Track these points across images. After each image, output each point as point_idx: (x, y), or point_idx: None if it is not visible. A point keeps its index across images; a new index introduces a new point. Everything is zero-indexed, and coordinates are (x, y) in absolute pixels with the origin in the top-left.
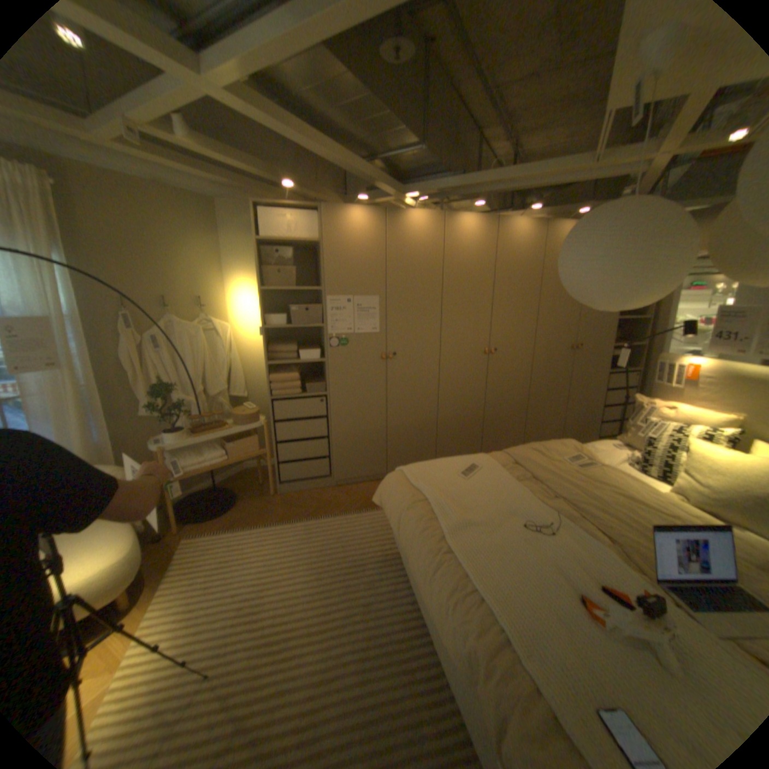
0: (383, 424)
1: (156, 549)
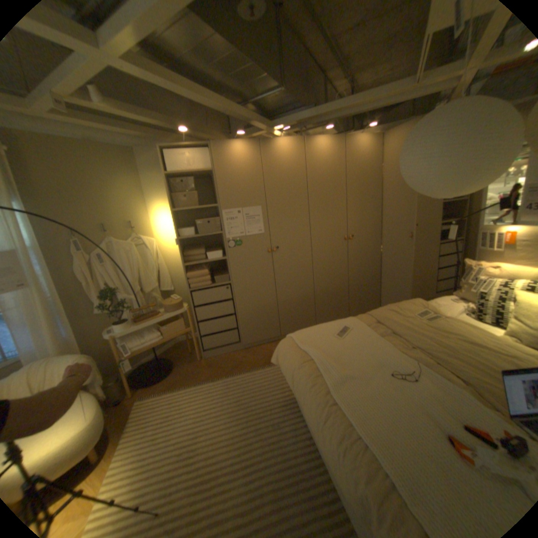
0: (274, 300)
1: (117, 410)
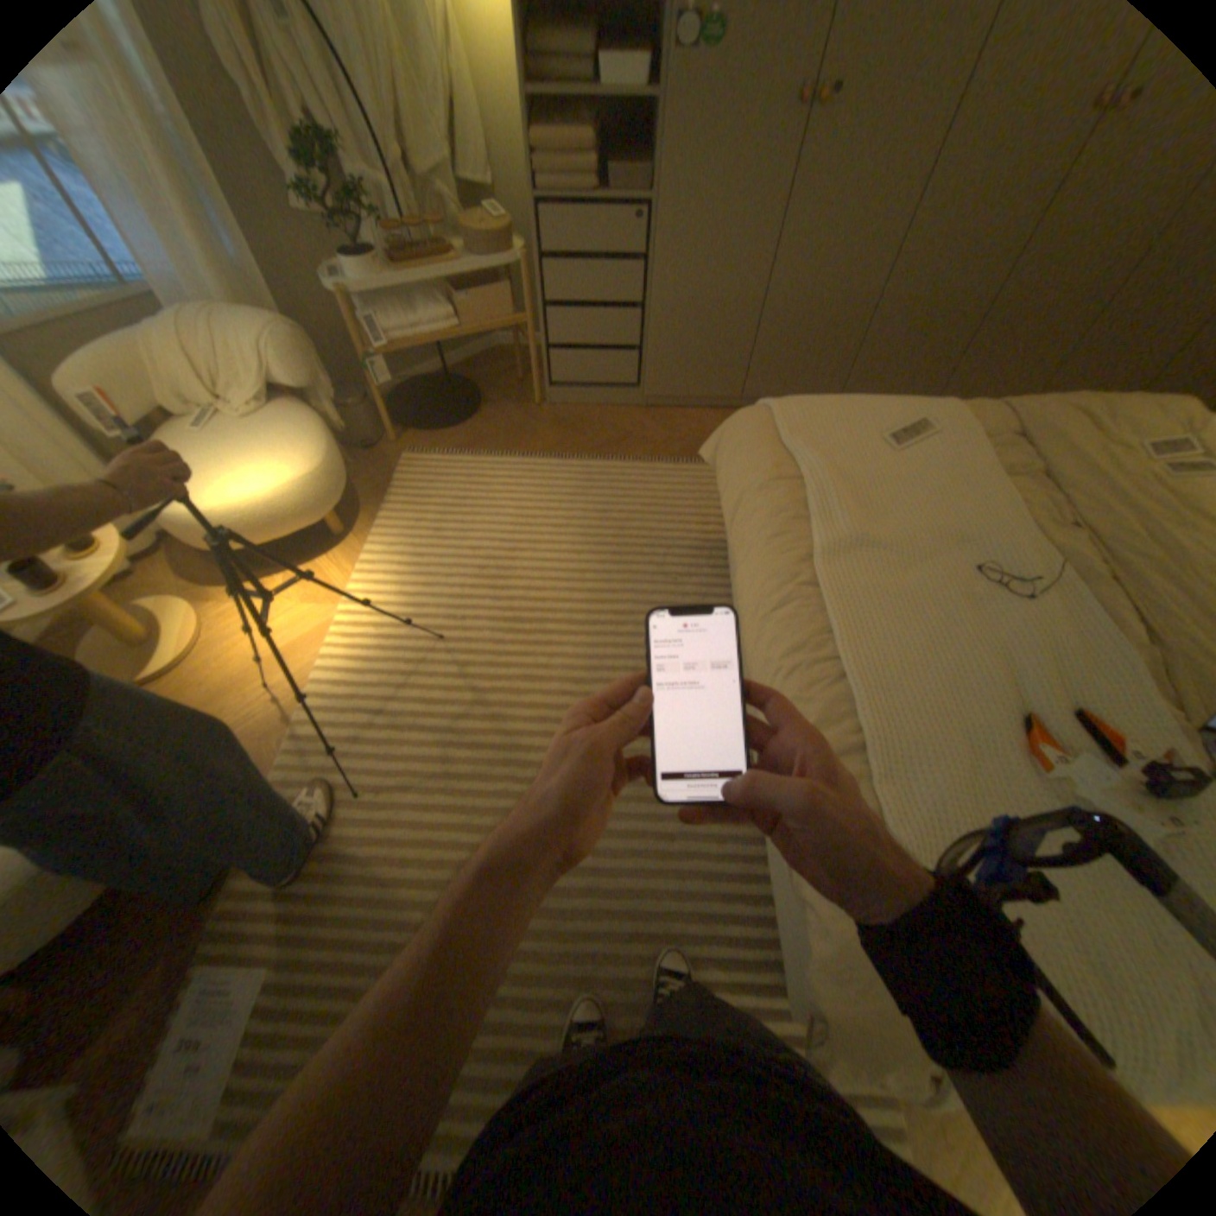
0: (758, 292)
1: (369, 458)
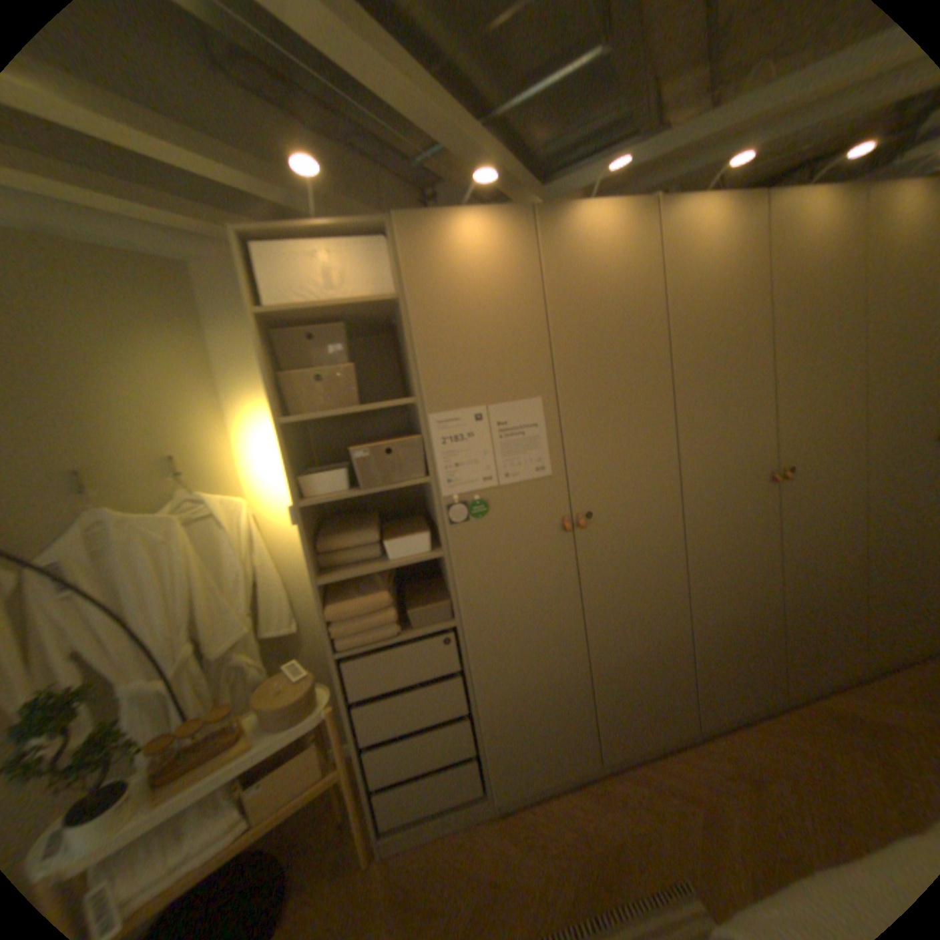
0: (584, 666)
1: None
